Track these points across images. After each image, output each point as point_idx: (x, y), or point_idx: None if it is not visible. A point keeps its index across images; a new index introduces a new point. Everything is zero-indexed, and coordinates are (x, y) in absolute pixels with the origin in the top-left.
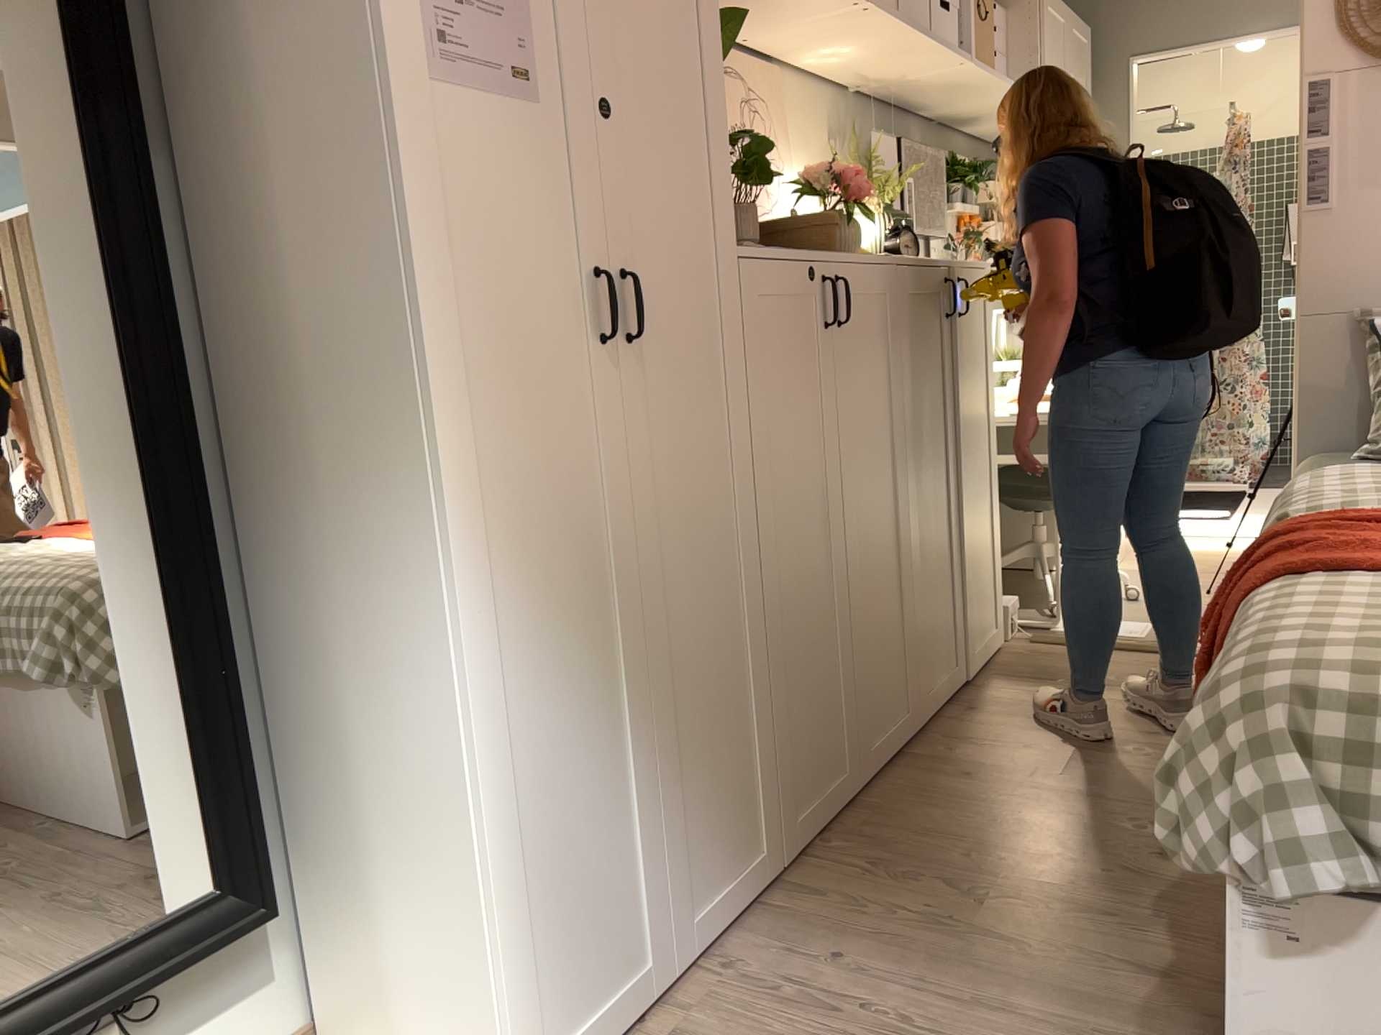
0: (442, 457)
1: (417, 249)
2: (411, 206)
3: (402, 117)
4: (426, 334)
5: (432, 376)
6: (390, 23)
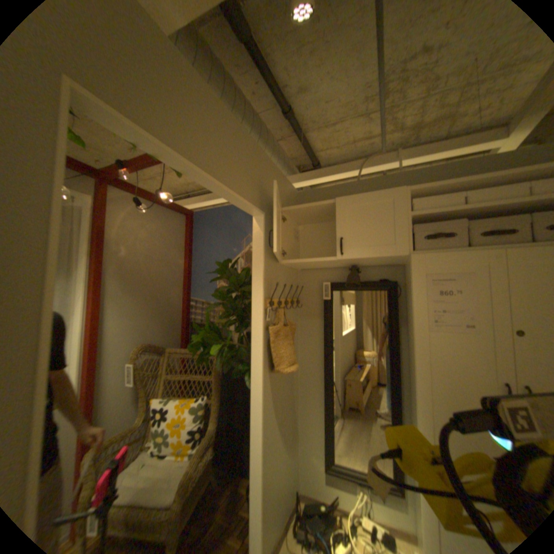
0: (419, 422)
1: (416, 371)
2: (416, 362)
3: (415, 342)
4: (417, 391)
5: (418, 401)
6: (414, 322)
